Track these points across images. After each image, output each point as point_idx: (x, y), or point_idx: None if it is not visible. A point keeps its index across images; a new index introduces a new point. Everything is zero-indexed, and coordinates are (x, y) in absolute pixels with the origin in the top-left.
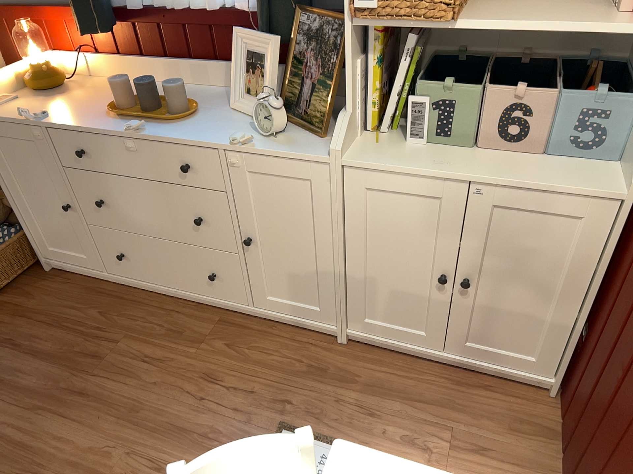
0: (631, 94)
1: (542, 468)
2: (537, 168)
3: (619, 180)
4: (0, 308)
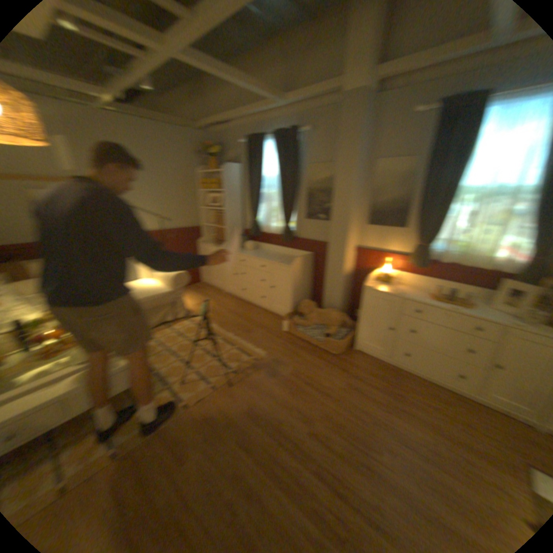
0: None
1: None
2: None
3: None
4: (340, 361)
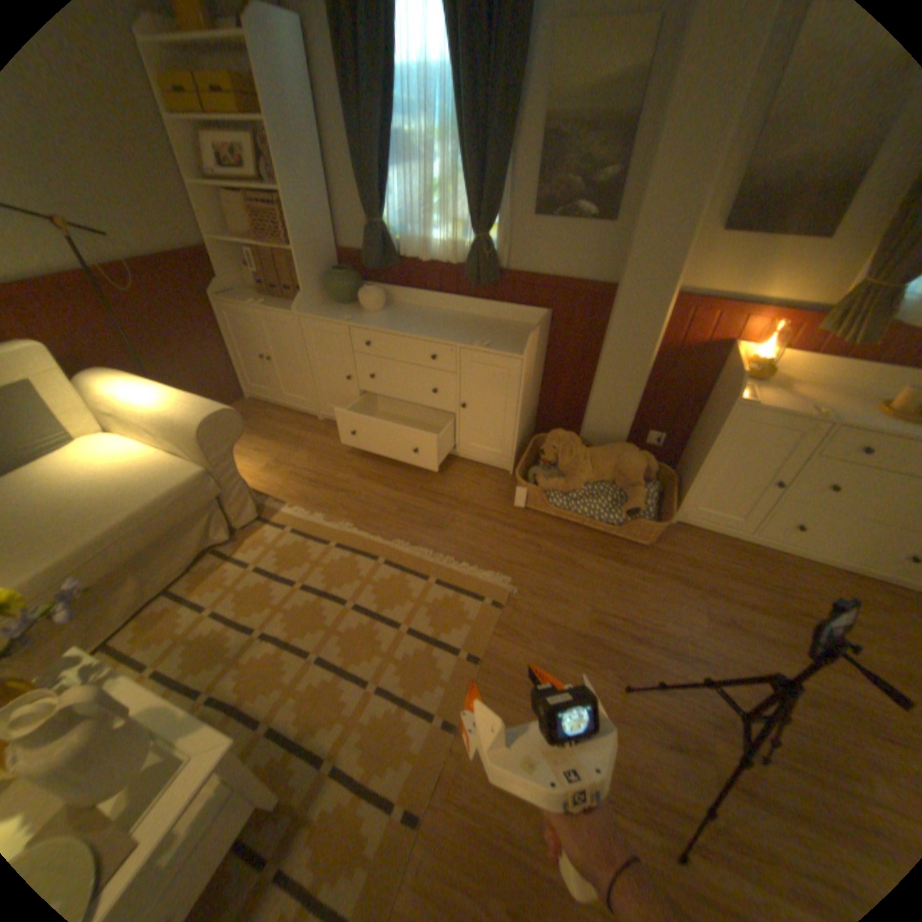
0: None
1: None
2: None
3: None
4: (664, 558)
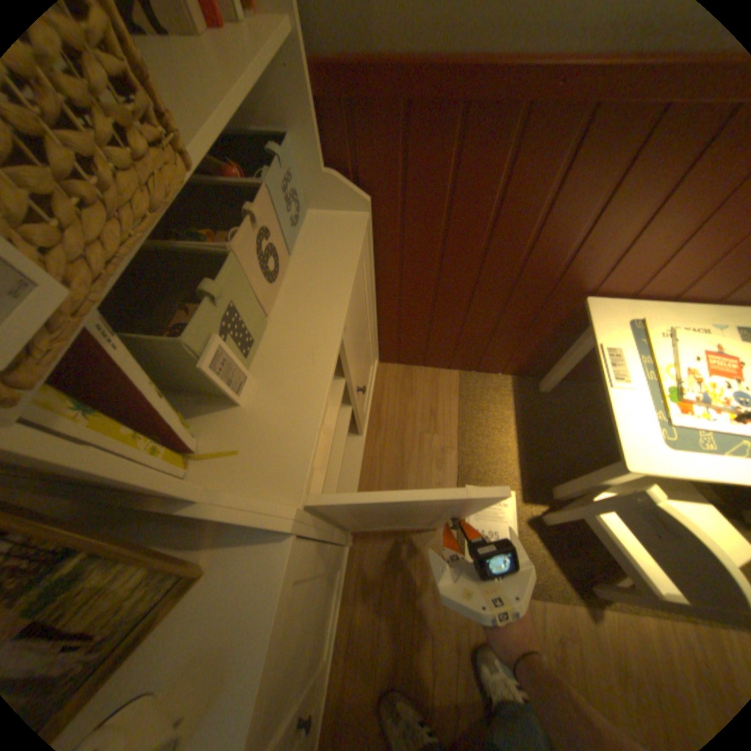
0: (271, 133)
1: (436, 377)
2: (318, 263)
3: (346, 208)
4: None
